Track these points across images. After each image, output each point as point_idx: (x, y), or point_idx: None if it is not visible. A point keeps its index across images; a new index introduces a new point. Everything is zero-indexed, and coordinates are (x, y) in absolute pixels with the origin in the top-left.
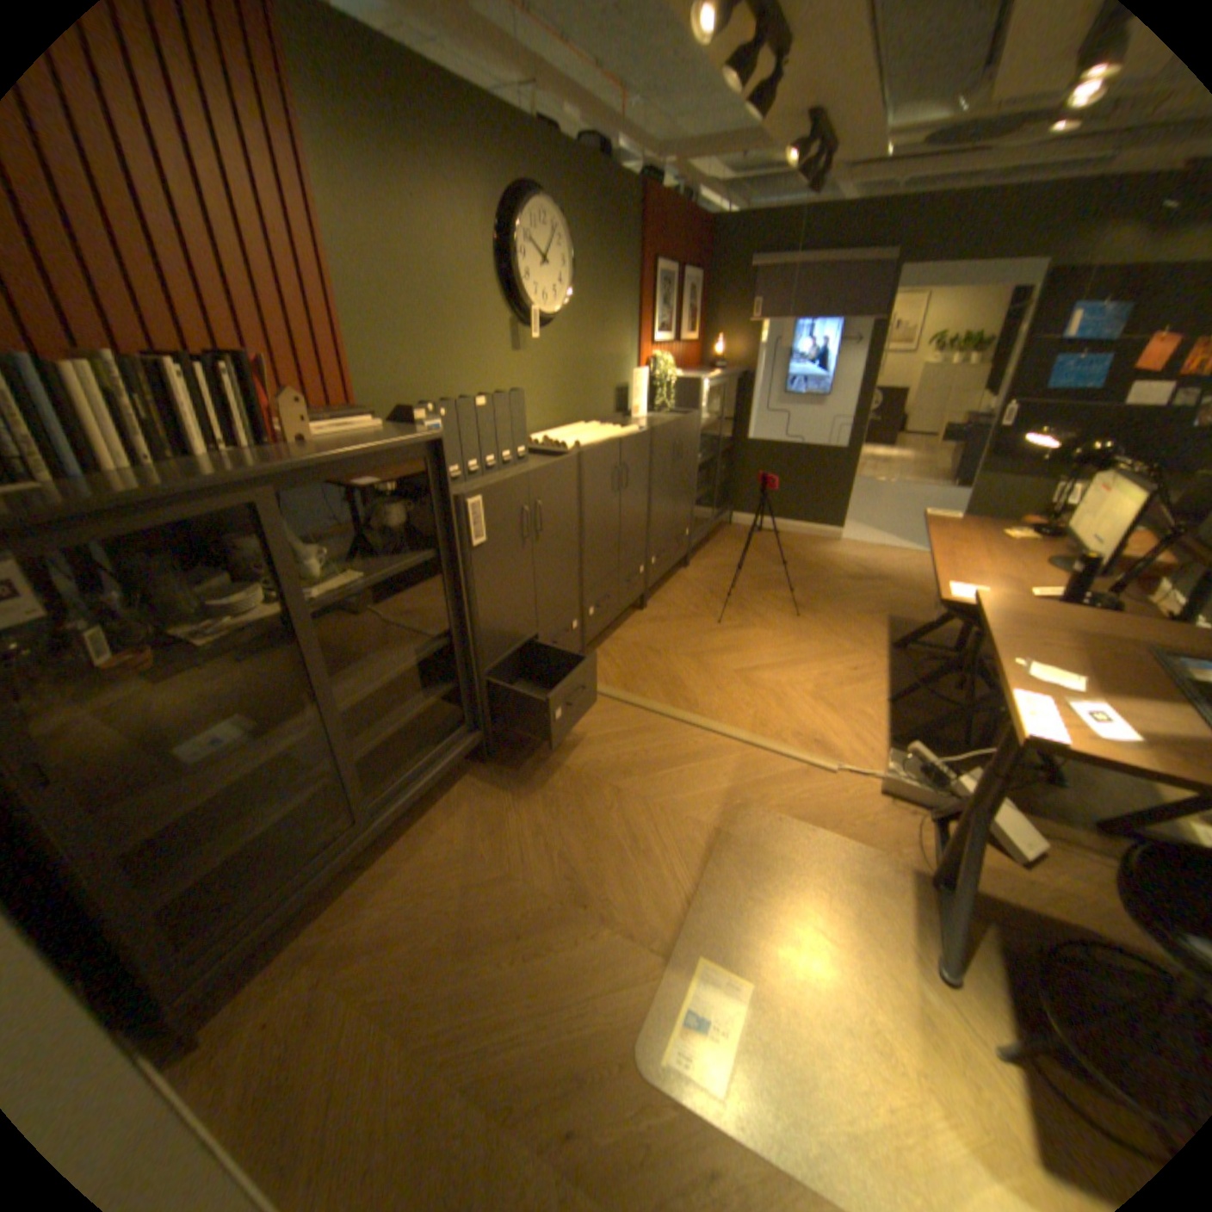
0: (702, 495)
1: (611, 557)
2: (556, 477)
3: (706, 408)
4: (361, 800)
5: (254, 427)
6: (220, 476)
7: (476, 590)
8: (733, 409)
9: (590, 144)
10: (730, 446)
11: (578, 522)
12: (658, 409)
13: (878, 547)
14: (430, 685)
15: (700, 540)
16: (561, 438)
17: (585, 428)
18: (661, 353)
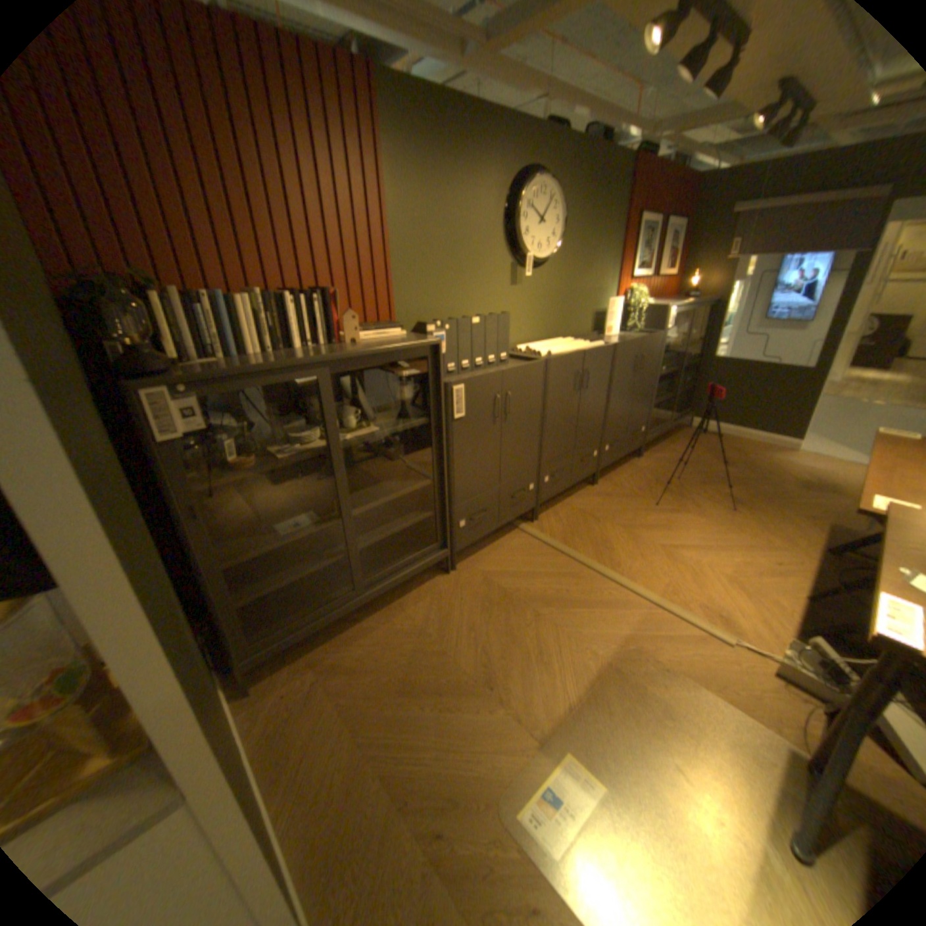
0: (663, 401)
1: (568, 441)
2: (526, 377)
3: (676, 329)
4: (360, 575)
5: (331, 334)
6: (299, 360)
7: (454, 450)
8: (704, 331)
9: (596, 131)
10: (697, 361)
11: (542, 411)
12: (630, 329)
13: (840, 461)
14: (417, 511)
15: (656, 437)
16: (539, 349)
17: (561, 342)
18: (637, 286)
